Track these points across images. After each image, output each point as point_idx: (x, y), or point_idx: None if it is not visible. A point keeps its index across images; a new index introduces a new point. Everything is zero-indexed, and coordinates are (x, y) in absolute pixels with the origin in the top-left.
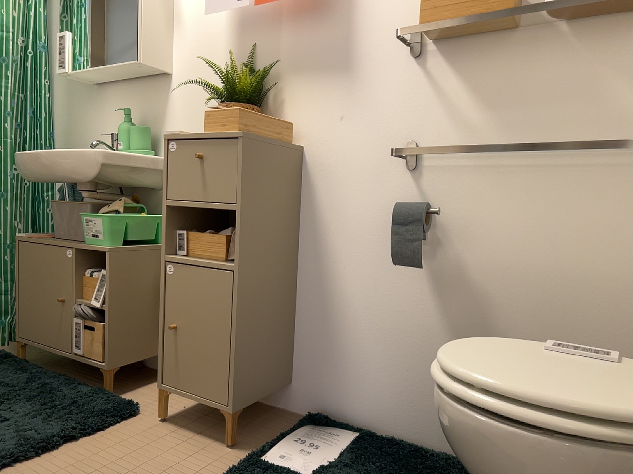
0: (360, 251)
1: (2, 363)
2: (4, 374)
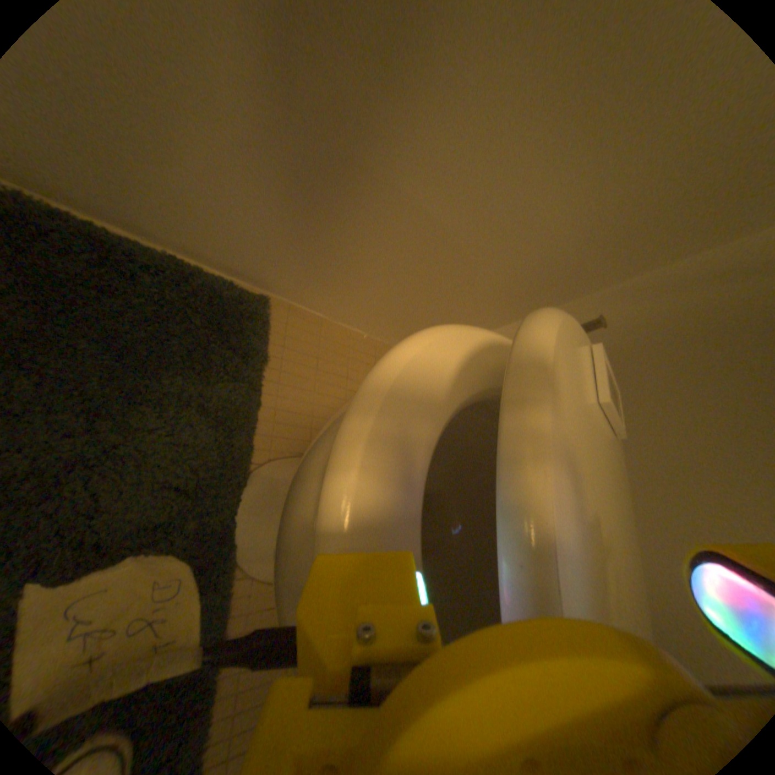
0: None
1: None
2: None
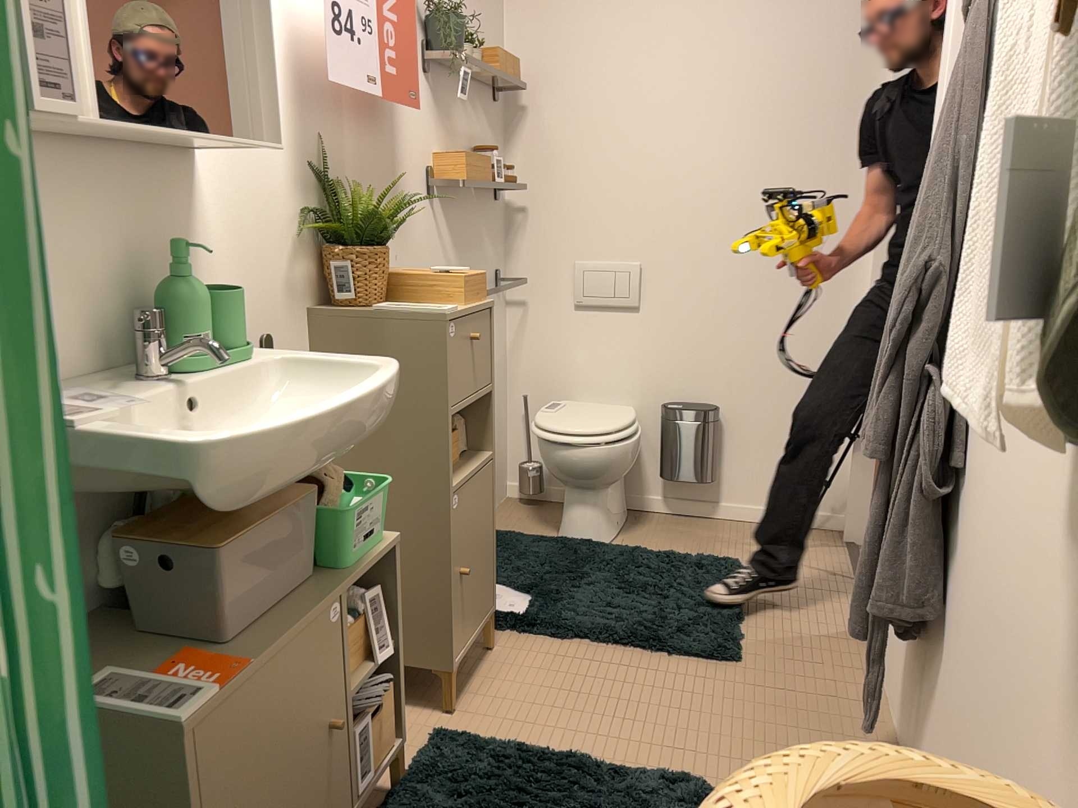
0: None
1: None
2: None
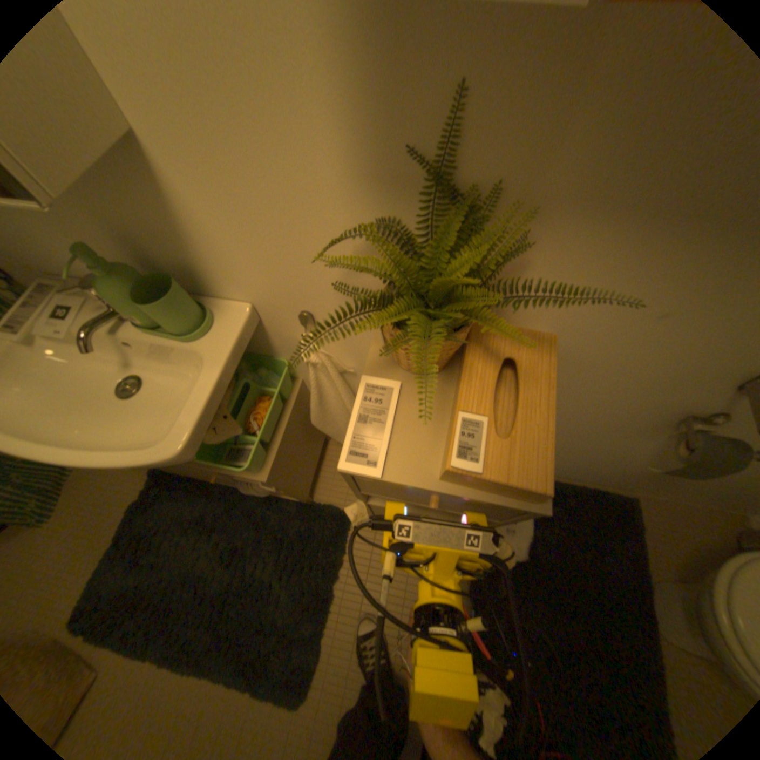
0: (587, 423)
1: (172, 499)
2: (194, 520)
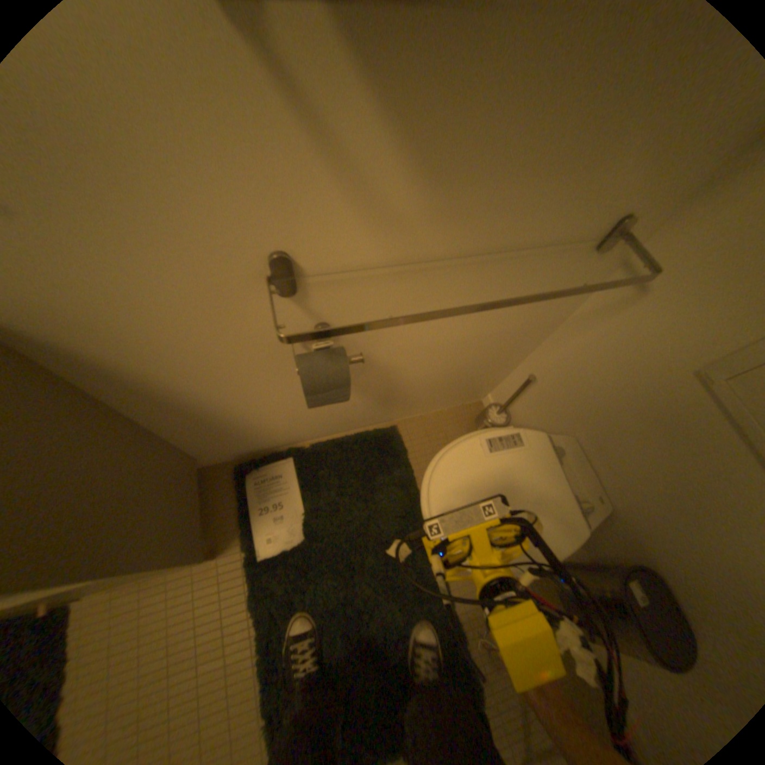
0: (231, 382)
1: None
2: None
